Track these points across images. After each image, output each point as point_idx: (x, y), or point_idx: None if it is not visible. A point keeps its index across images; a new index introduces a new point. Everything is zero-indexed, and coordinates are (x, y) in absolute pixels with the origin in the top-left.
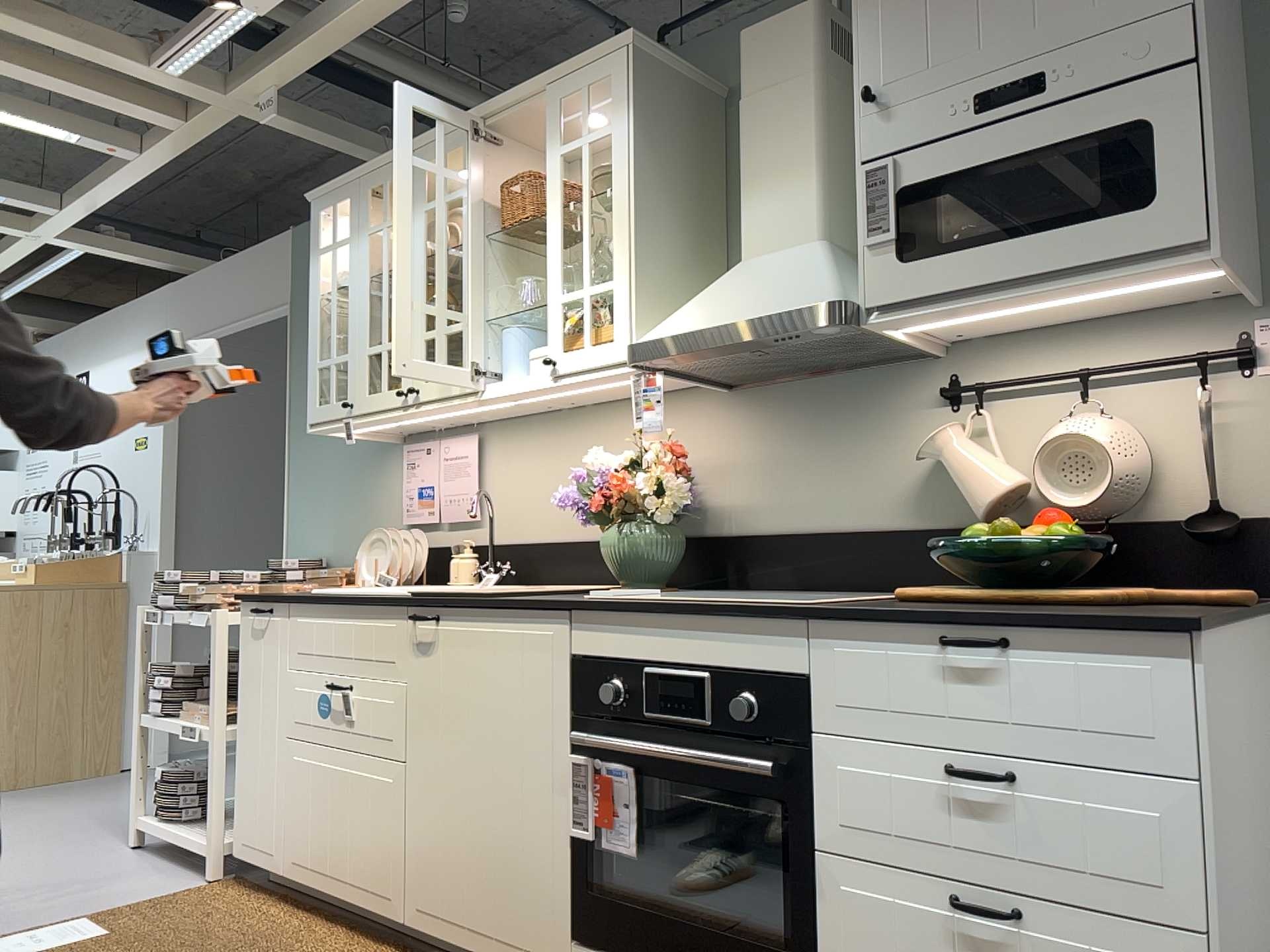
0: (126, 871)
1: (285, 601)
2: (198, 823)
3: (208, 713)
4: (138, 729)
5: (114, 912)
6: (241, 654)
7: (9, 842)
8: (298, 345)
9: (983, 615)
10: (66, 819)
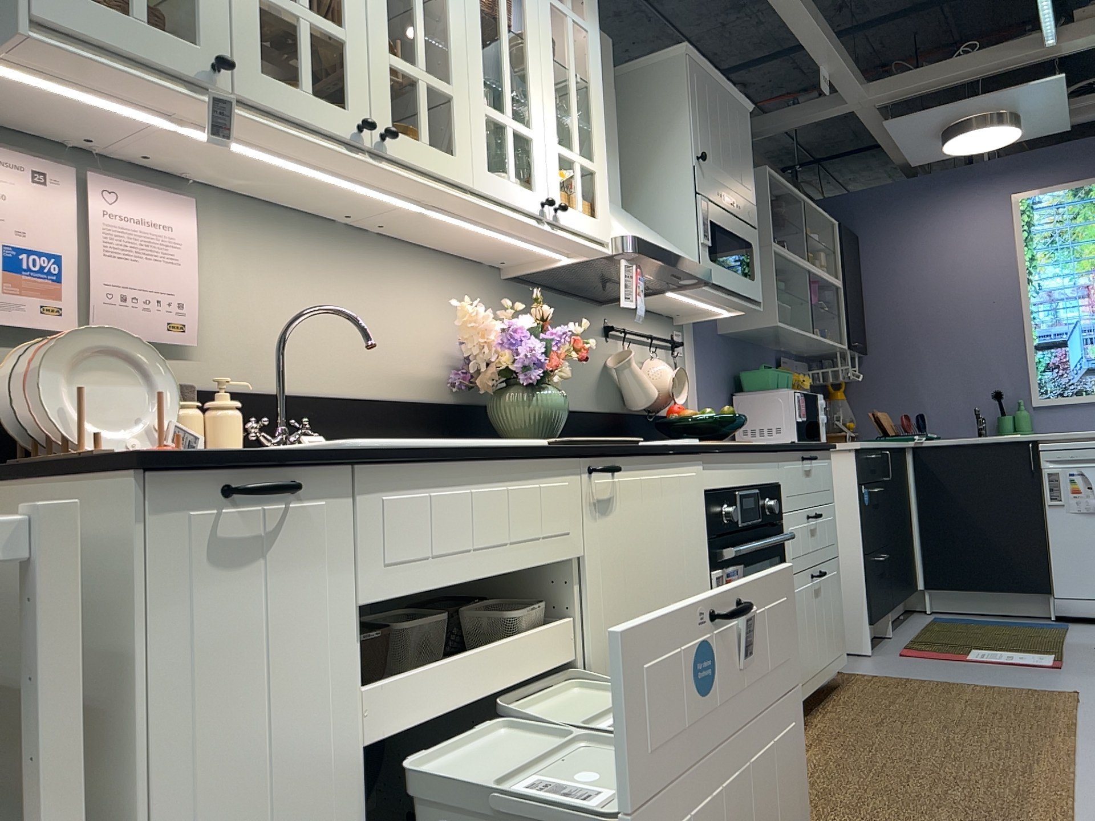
0: None
1: (352, 462)
2: None
3: None
4: None
5: None
6: (134, 629)
7: None
8: None
9: (814, 446)
10: None
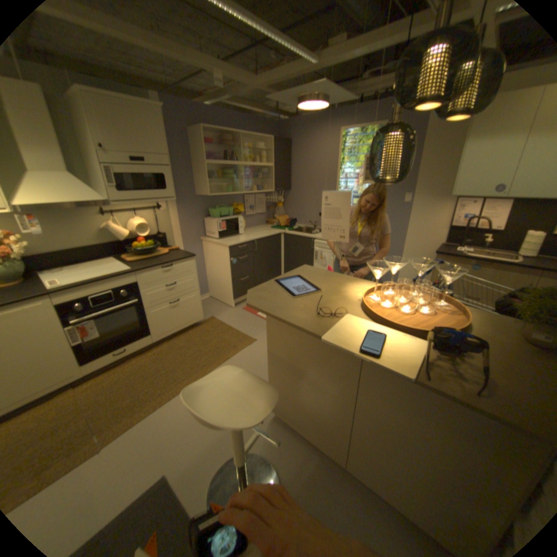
0: None
1: None
2: None
3: None
4: None
5: None
6: None
7: None
8: None
9: (169, 261)
10: None
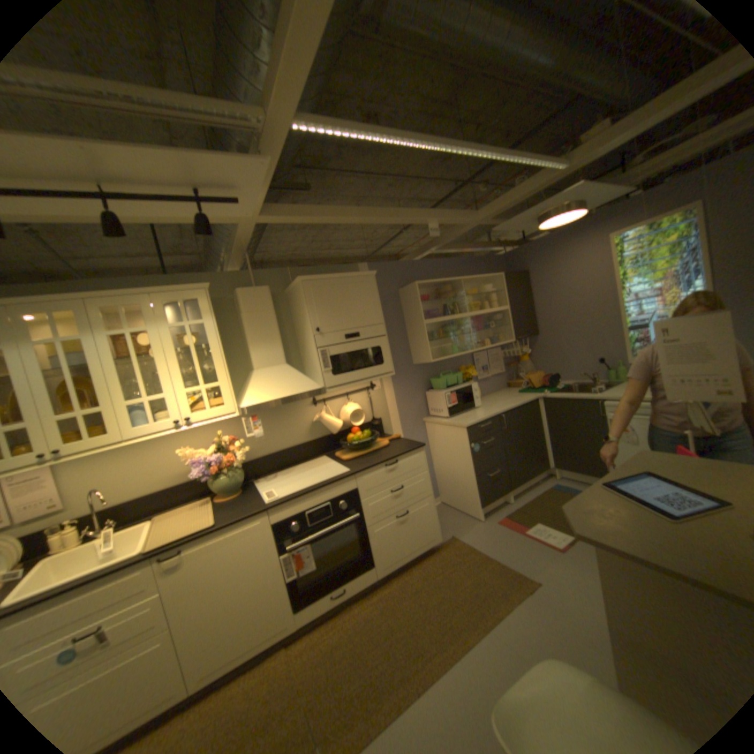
0: None
1: None
2: None
3: None
4: None
5: None
6: None
7: None
8: None
9: (393, 457)
10: None
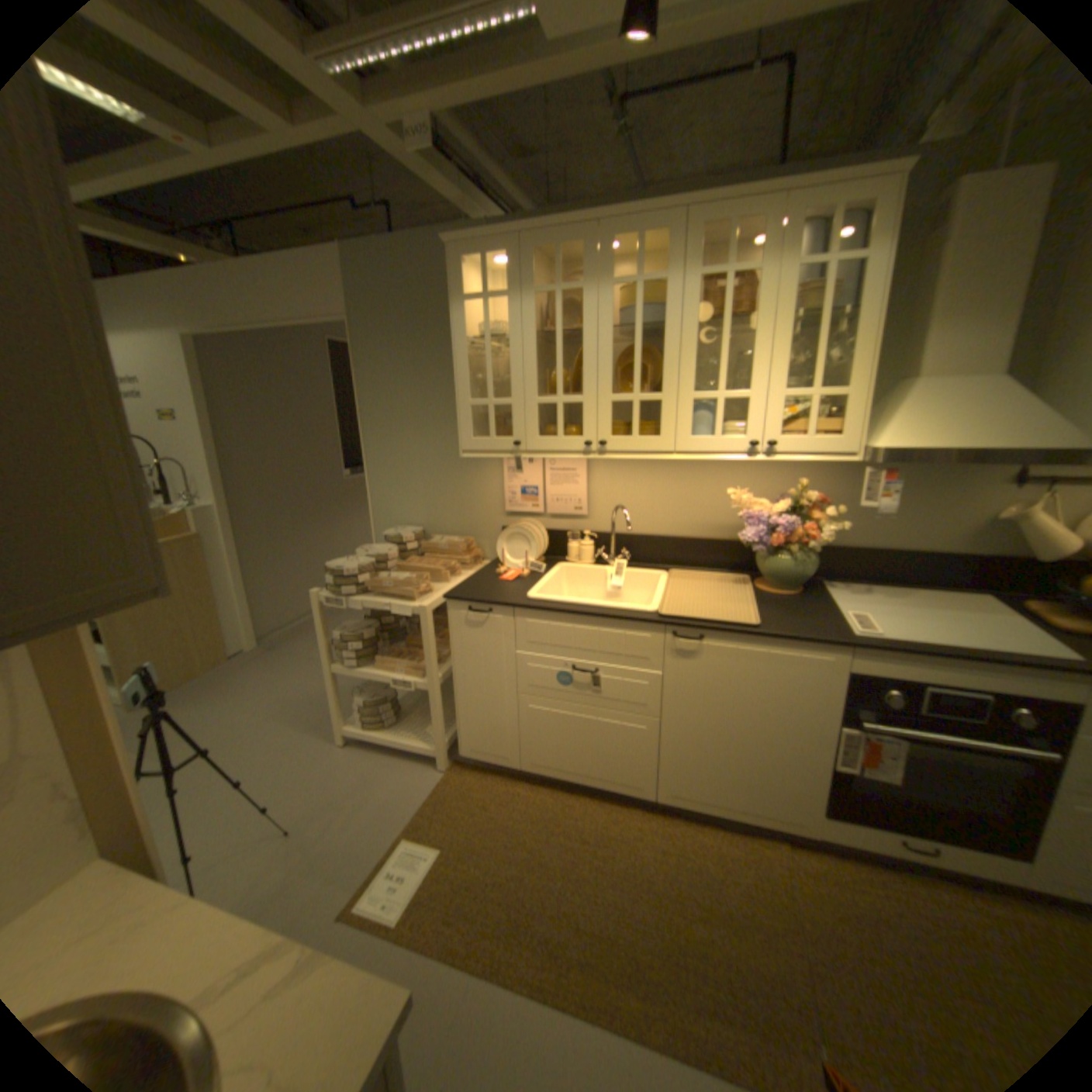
0: (365, 775)
1: (512, 607)
2: (390, 724)
3: (418, 671)
4: (329, 676)
5: (413, 825)
6: (451, 635)
7: (229, 763)
8: (360, 355)
9: None
10: (247, 726)
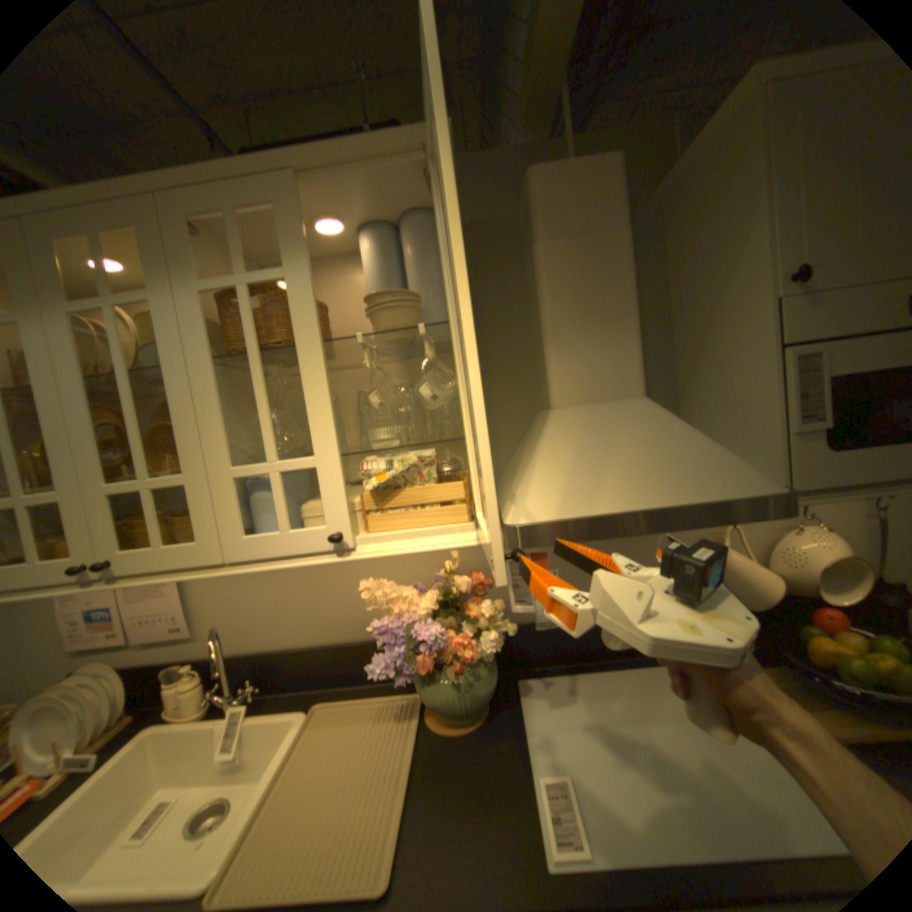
0: None
1: None
2: None
3: None
4: None
5: None
6: None
7: None
8: None
9: None
10: None
